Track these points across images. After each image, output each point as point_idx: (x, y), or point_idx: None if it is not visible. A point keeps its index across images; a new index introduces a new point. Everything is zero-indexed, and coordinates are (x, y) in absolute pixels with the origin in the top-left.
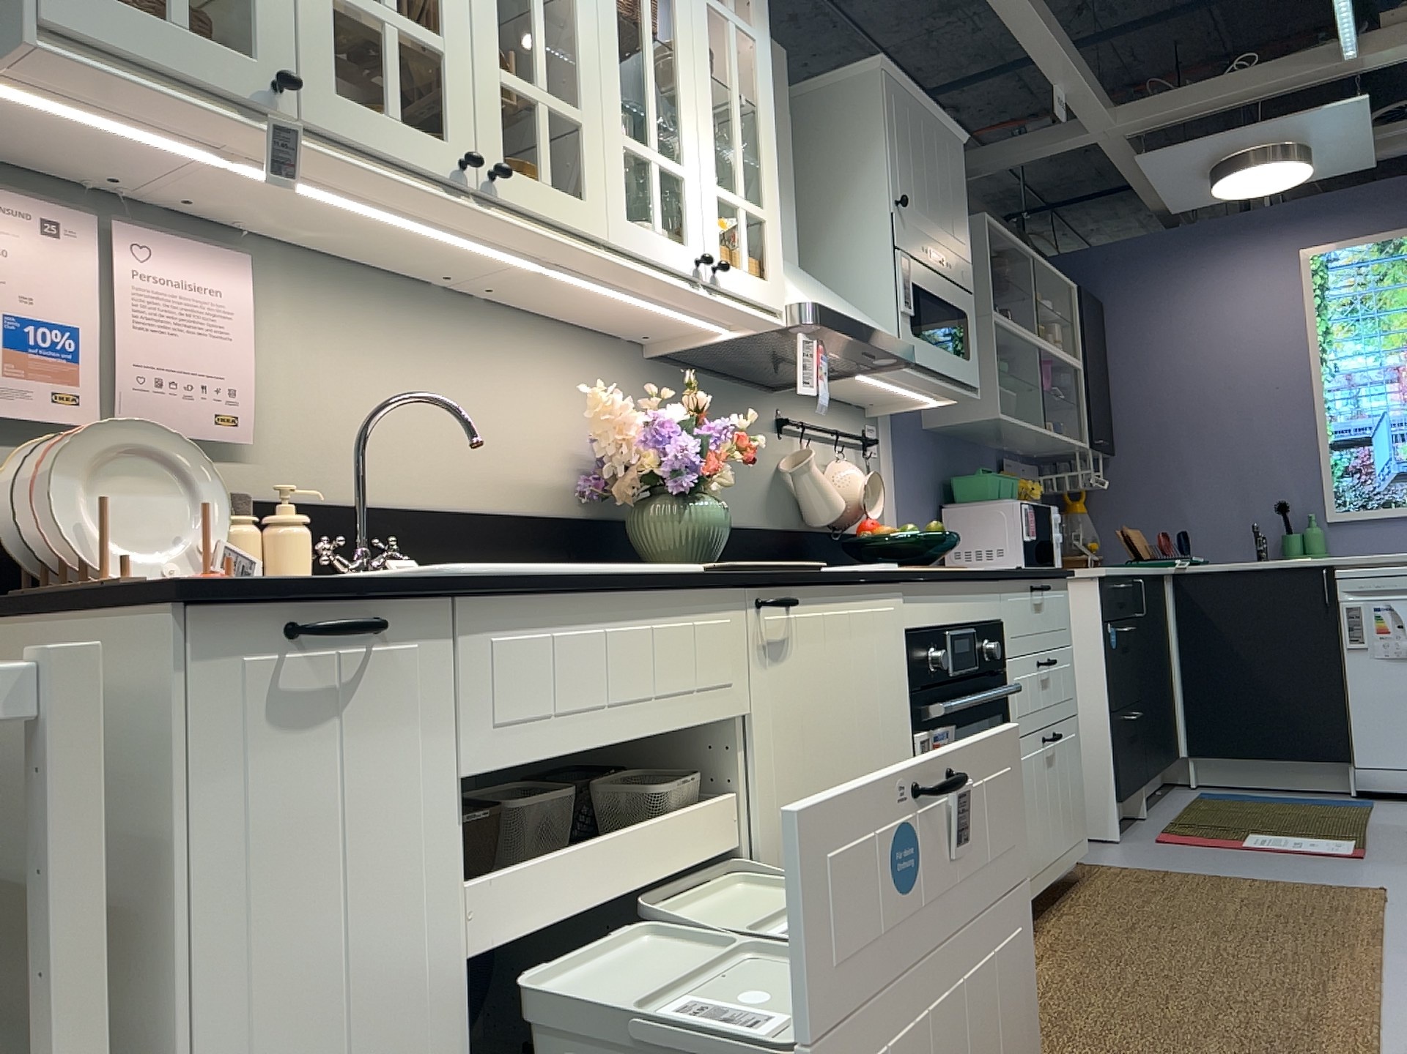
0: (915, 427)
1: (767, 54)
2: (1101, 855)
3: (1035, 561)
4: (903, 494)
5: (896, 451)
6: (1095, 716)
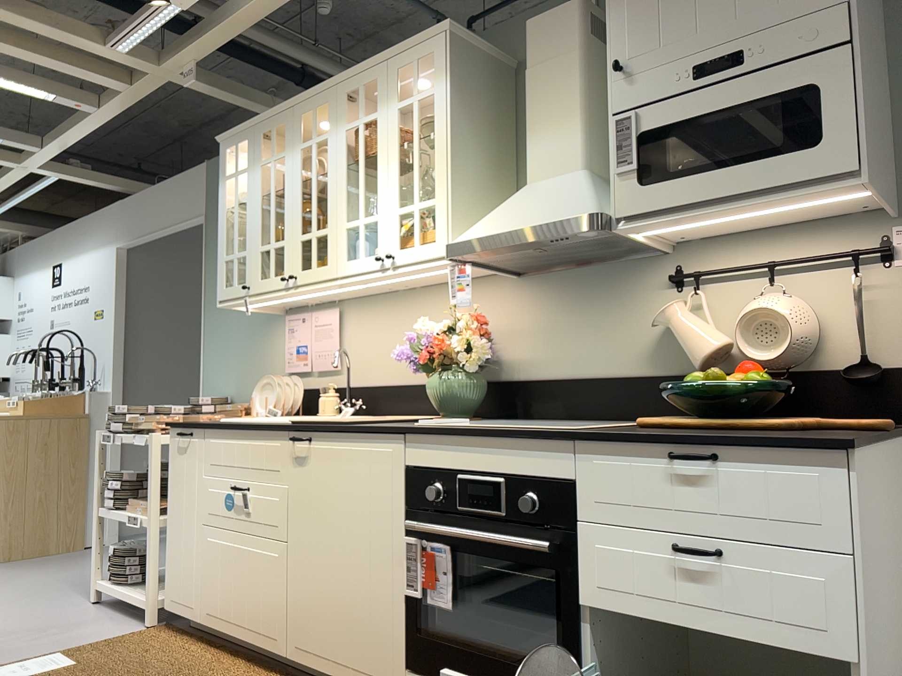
0: None
1: (441, 94)
2: None
3: None
4: None
5: None
6: None
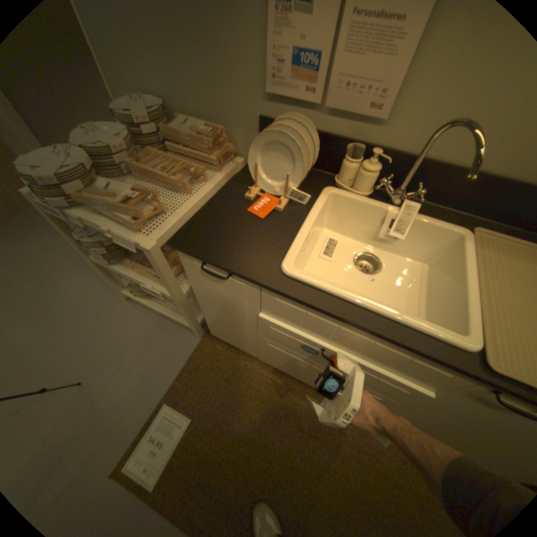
0: None
1: None
2: None
3: None
4: None
5: None
6: None
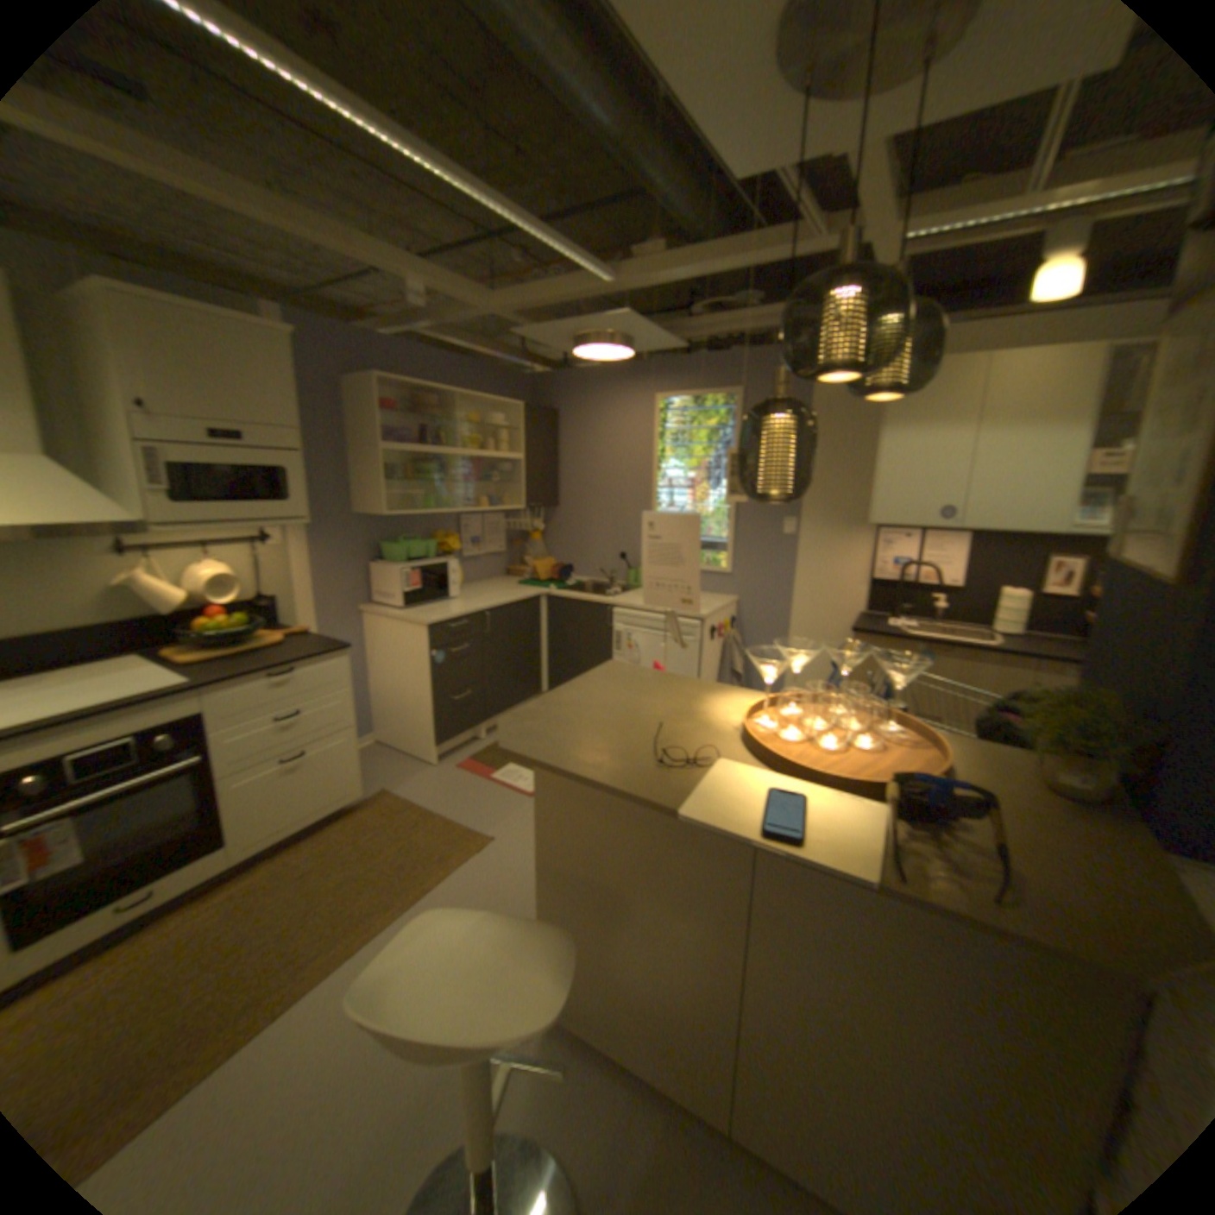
0: (339, 516)
1: None
2: (410, 780)
3: (421, 601)
4: (319, 562)
5: (310, 536)
6: (427, 701)
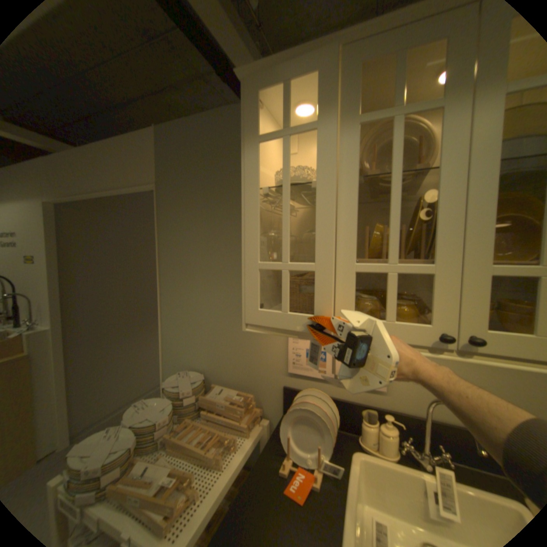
0: None
1: None
2: None
3: None
4: None
5: None
6: None
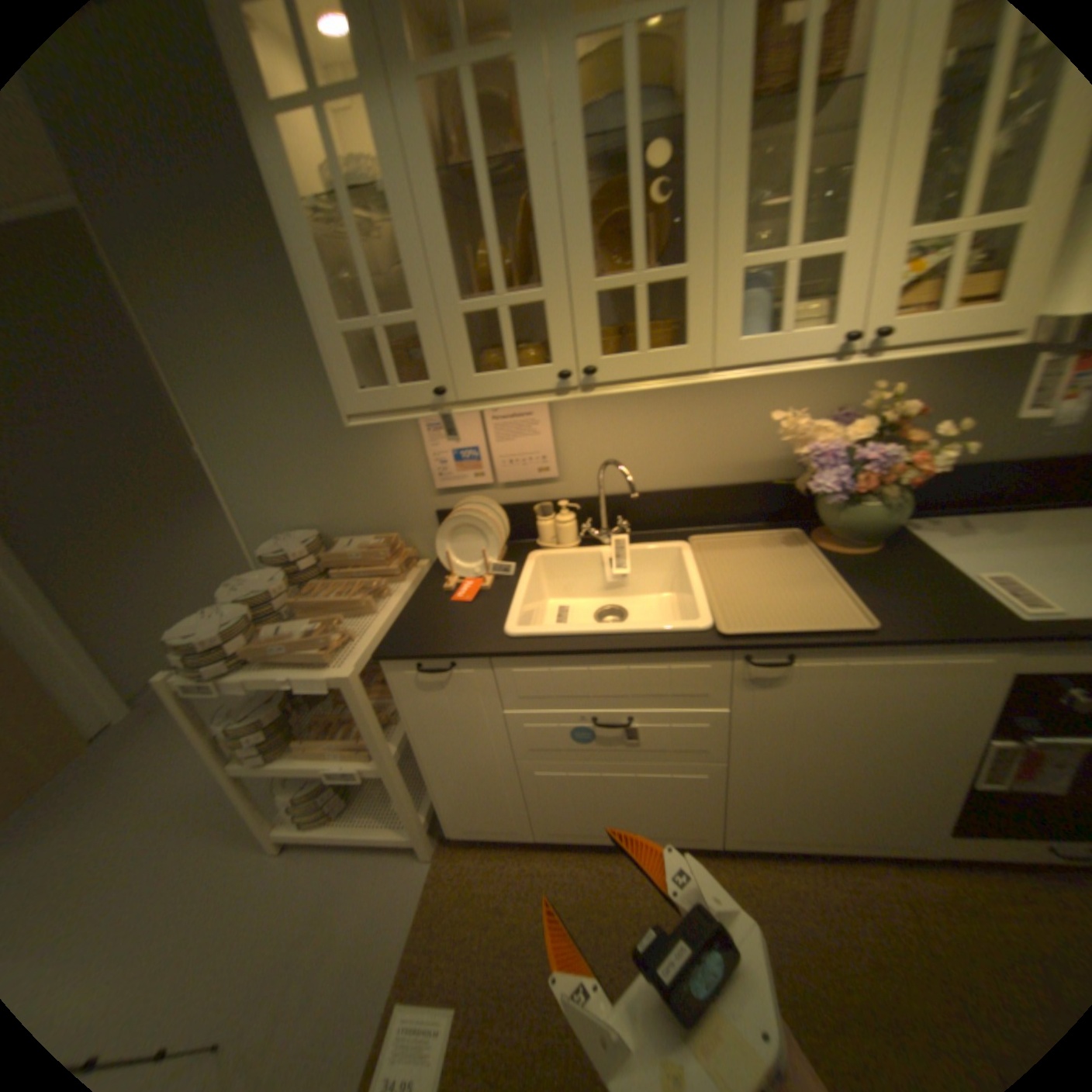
0: None
1: None
2: None
3: None
4: None
5: None
6: None
